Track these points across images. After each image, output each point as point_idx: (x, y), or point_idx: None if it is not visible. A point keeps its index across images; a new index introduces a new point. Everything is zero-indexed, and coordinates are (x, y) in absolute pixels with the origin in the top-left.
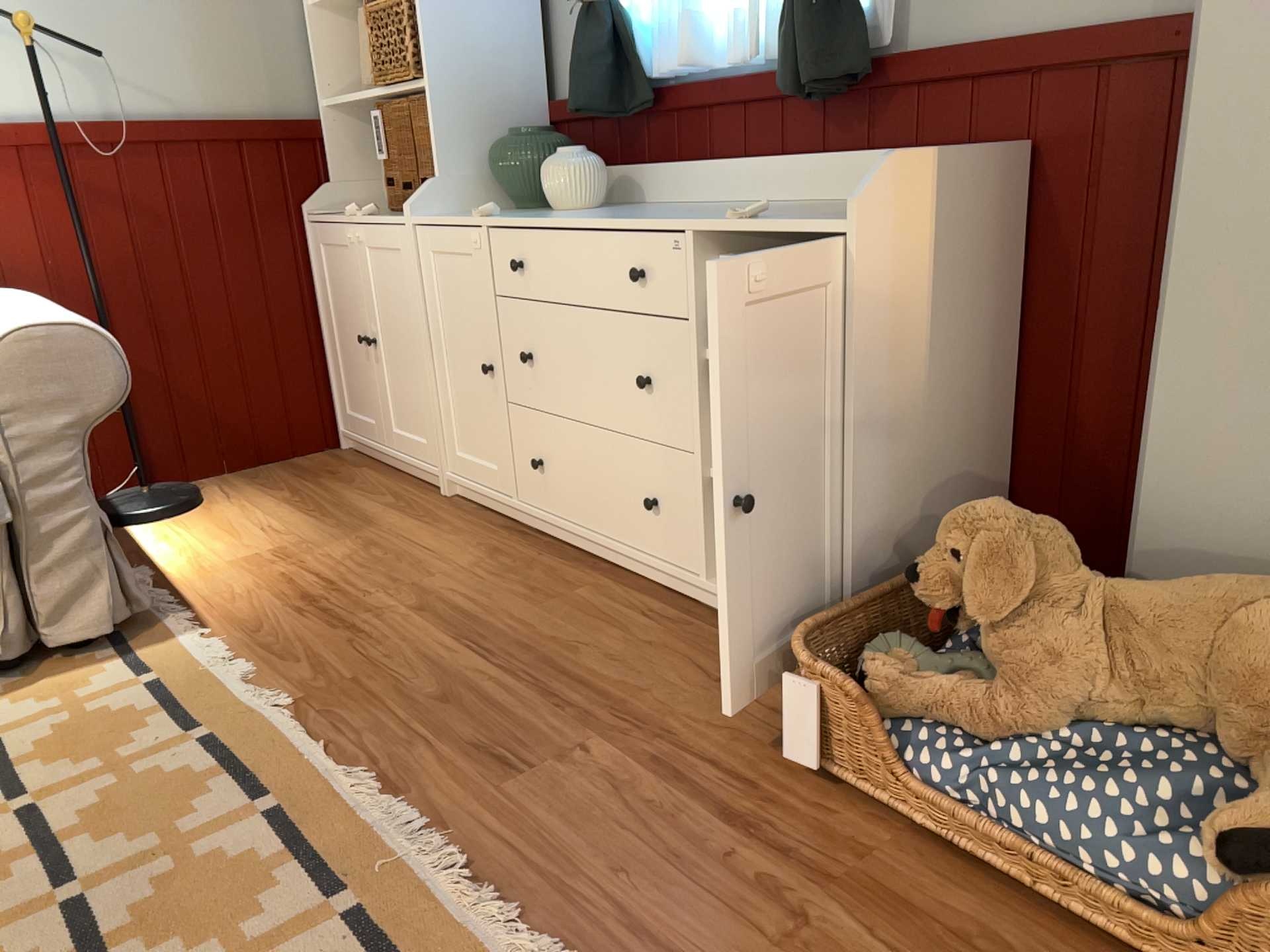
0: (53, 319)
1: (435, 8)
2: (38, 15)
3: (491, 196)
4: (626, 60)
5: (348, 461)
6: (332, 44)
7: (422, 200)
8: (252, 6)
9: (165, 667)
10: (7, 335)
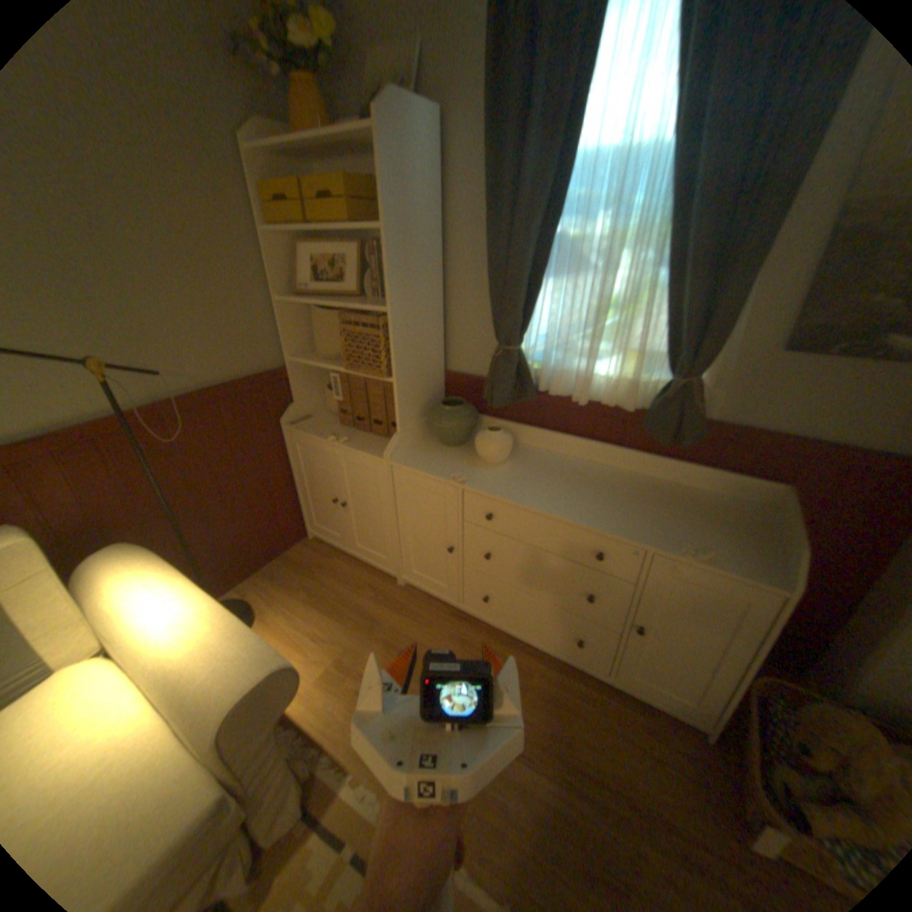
0: (244, 665)
1: (402, 334)
2: (88, 332)
3: (425, 430)
4: (520, 371)
5: (321, 550)
6: (291, 317)
7: (396, 447)
8: (239, 298)
9: (352, 833)
10: (226, 707)
